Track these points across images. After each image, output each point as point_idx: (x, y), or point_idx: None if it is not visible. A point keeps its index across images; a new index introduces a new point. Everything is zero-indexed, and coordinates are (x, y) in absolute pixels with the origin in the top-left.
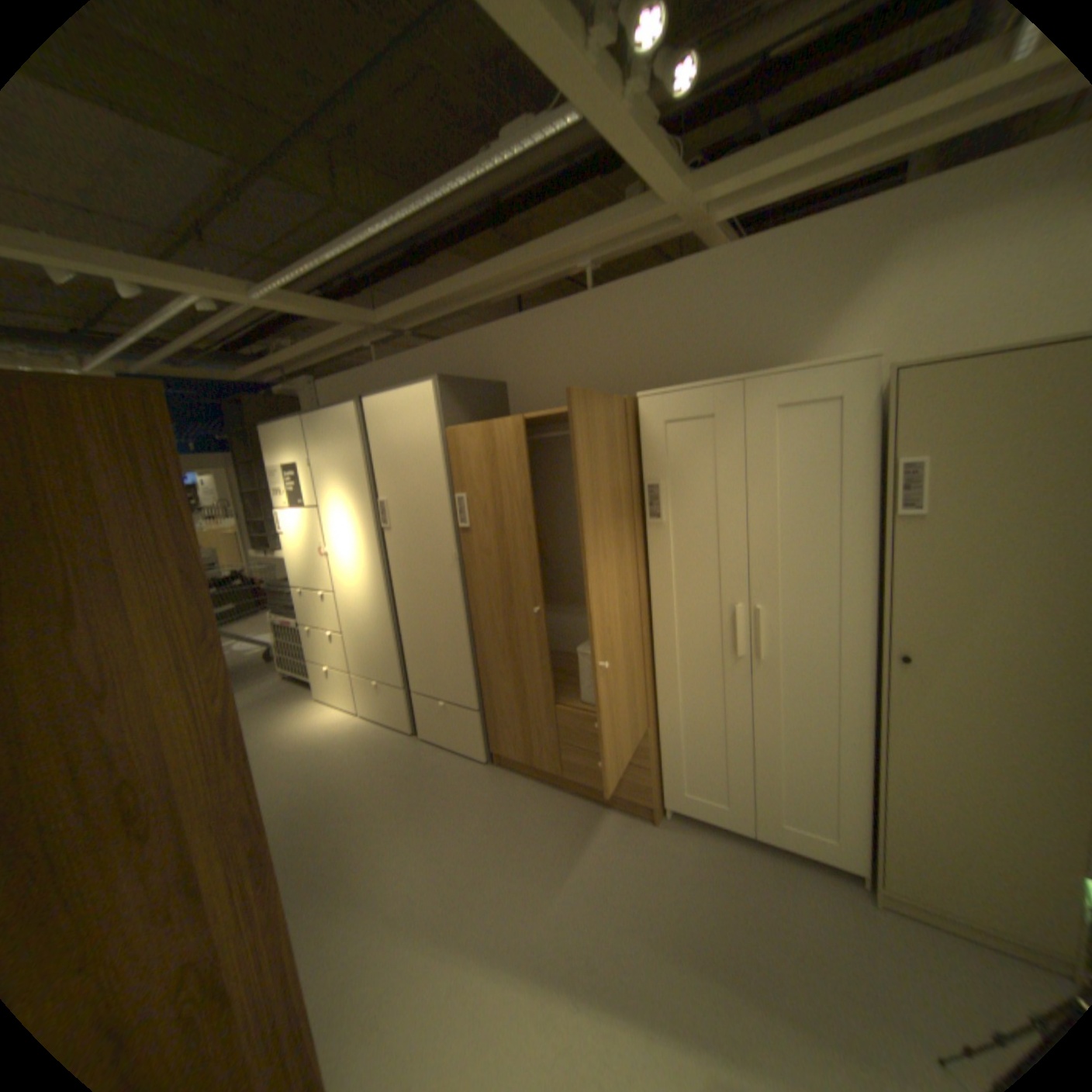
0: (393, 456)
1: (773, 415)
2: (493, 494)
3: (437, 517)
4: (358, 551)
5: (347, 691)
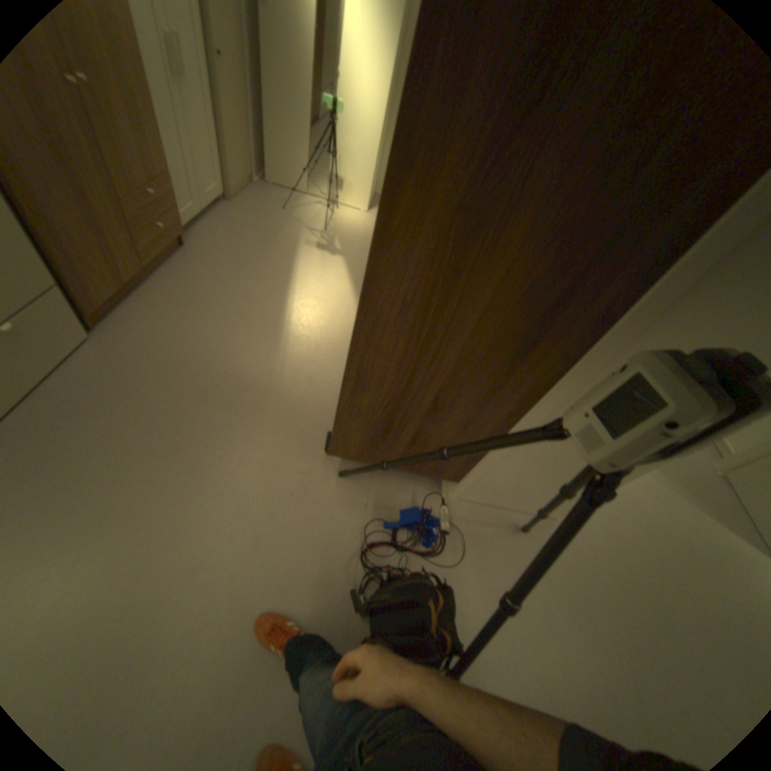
0: None
1: None
2: None
3: None
4: None
5: None
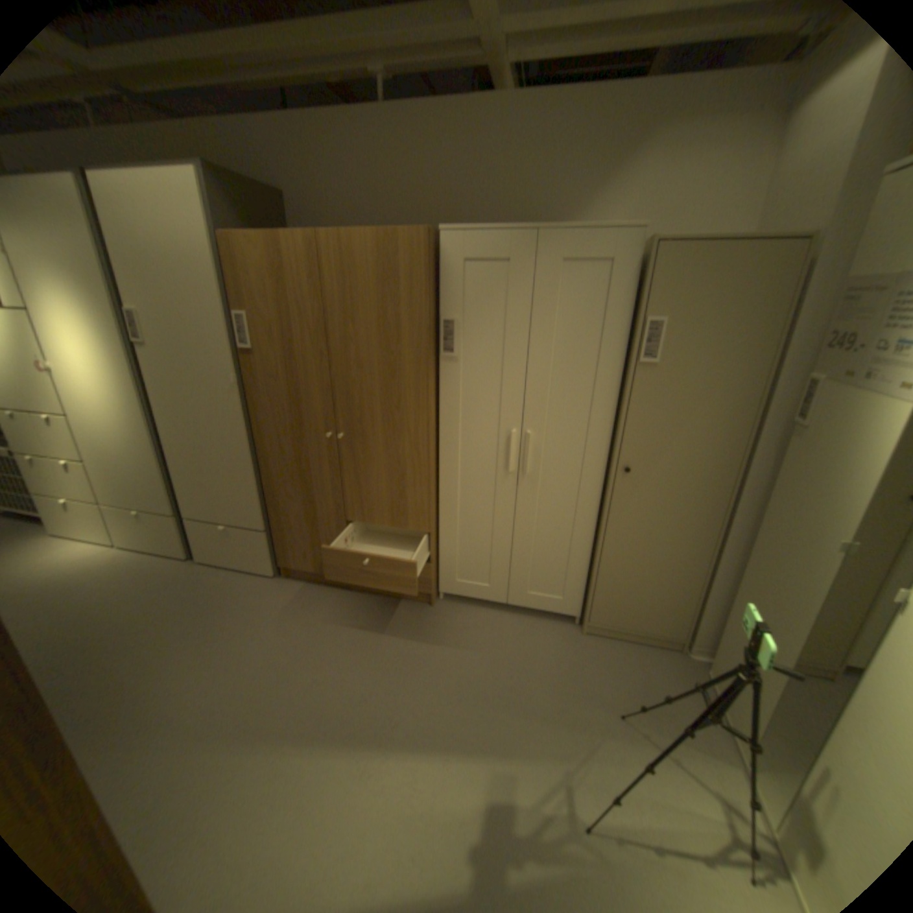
0: (143, 255)
1: (559, 266)
2: (280, 314)
3: (208, 334)
4: (100, 368)
5: (99, 523)
